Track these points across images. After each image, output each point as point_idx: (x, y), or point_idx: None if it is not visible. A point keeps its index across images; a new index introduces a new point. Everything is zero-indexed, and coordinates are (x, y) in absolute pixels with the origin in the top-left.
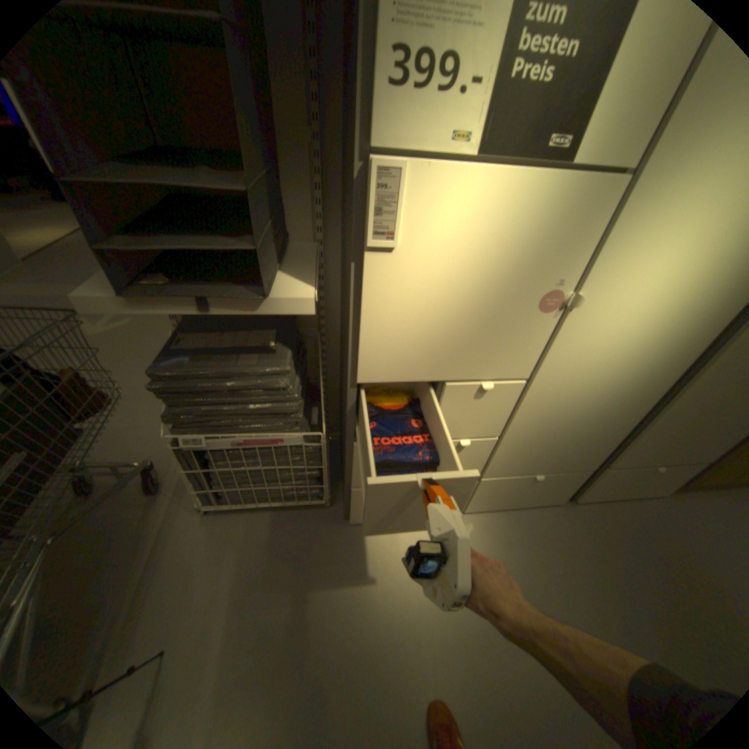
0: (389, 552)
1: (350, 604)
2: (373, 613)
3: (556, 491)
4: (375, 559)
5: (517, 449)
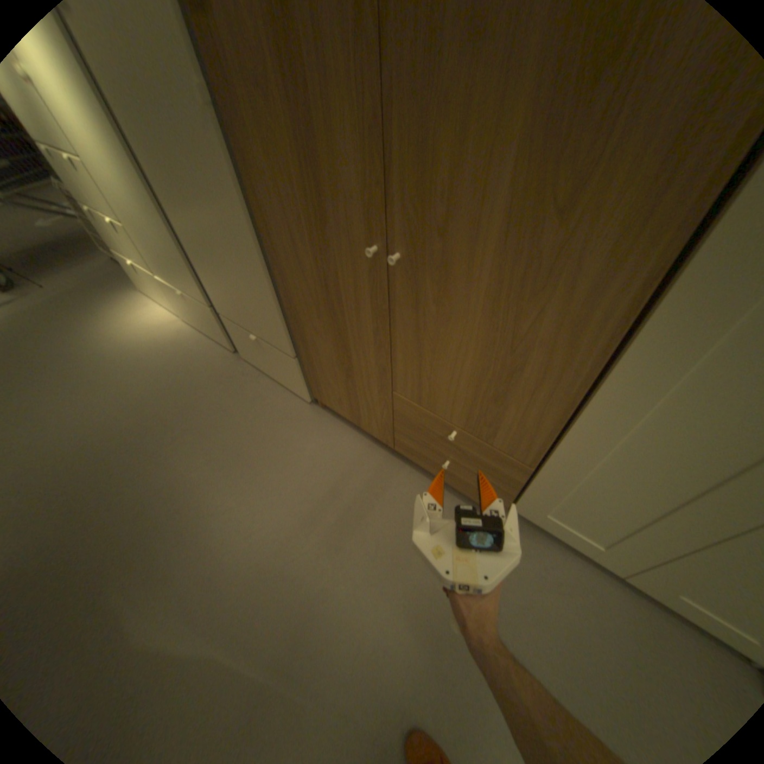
0: (134, 312)
1: (95, 316)
2: (94, 323)
3: (208, 323)
4: (126, 310)
5: (141, 246)
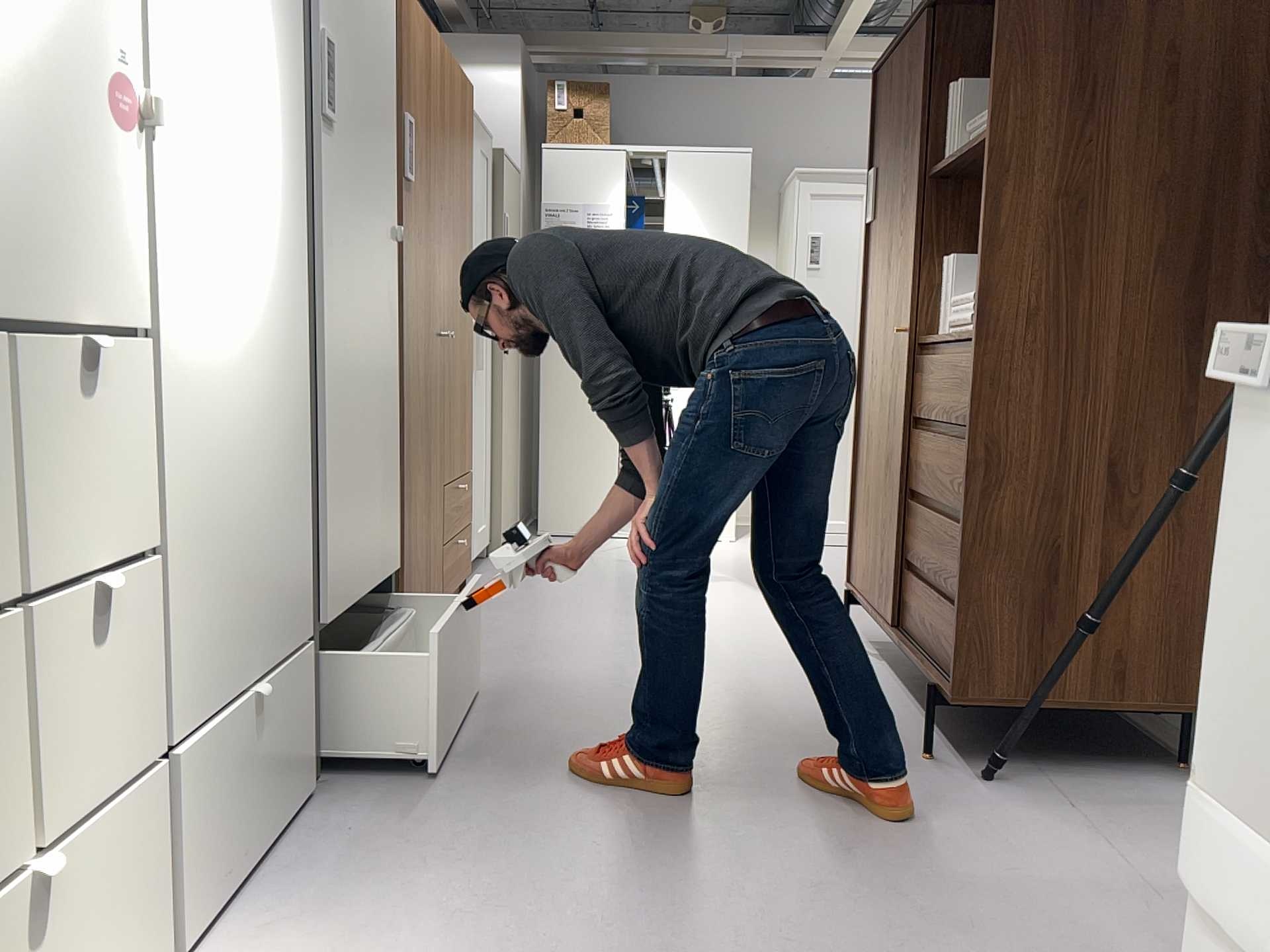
0: None
1: None
2: None
3: (286, 738)
4: None
5: (189, 595)
